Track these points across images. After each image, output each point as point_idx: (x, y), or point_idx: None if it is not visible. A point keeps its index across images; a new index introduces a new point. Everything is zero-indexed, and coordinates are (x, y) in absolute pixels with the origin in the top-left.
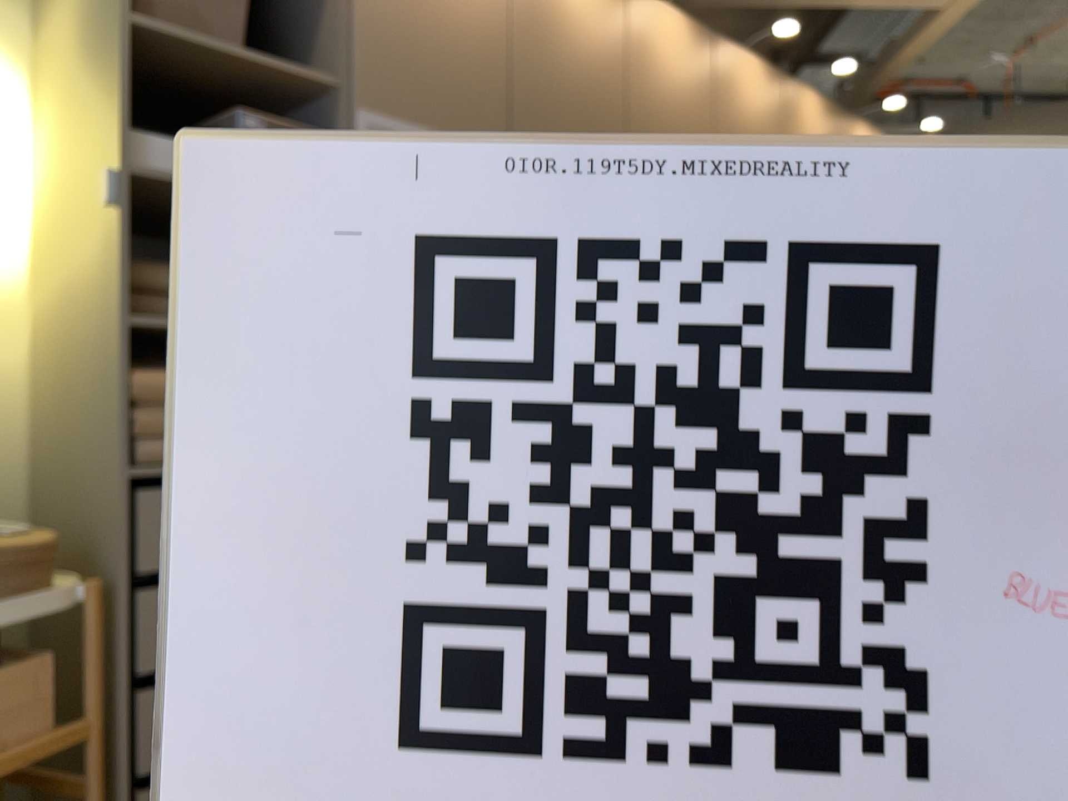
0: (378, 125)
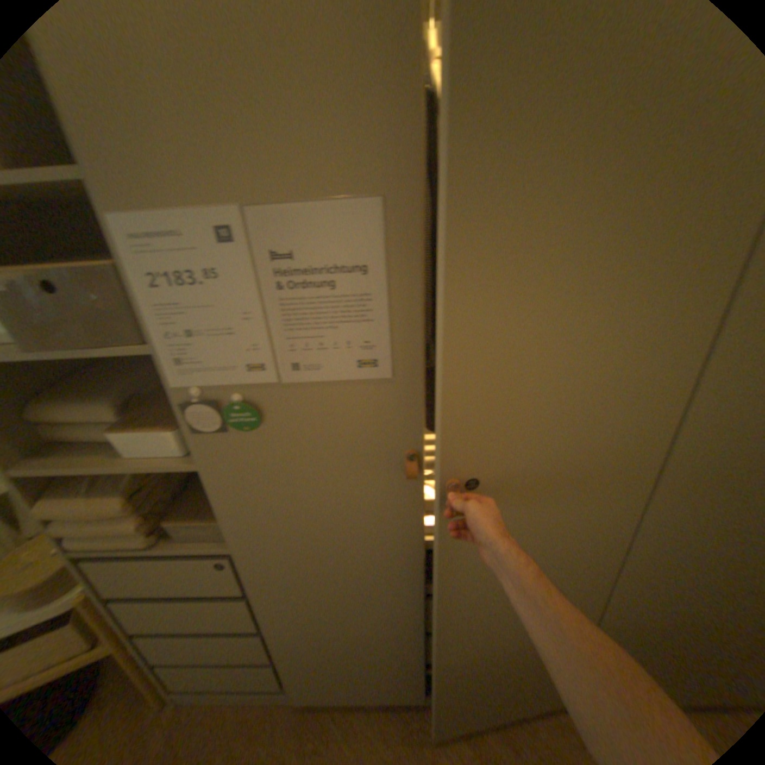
0: (148, 231)
